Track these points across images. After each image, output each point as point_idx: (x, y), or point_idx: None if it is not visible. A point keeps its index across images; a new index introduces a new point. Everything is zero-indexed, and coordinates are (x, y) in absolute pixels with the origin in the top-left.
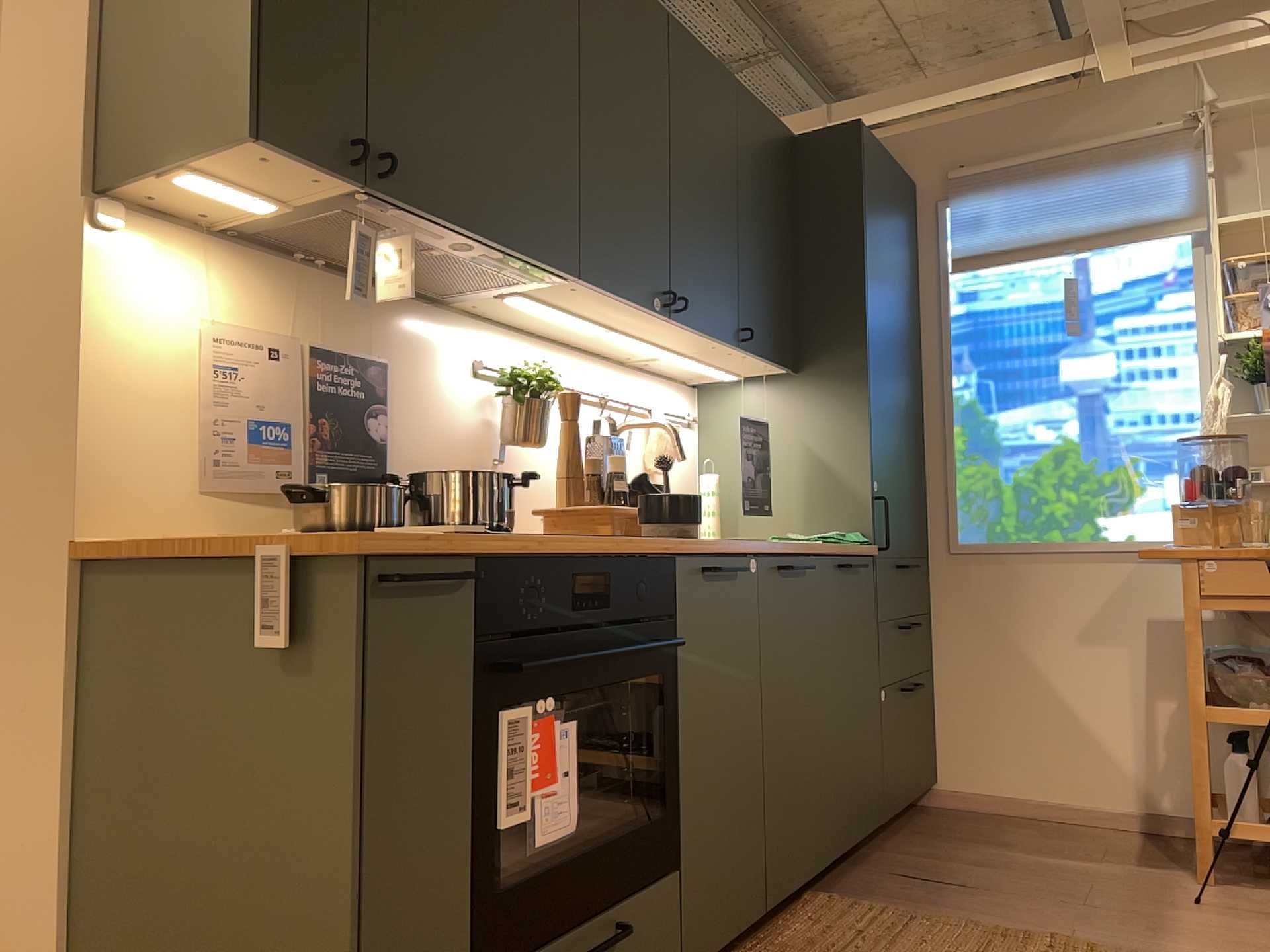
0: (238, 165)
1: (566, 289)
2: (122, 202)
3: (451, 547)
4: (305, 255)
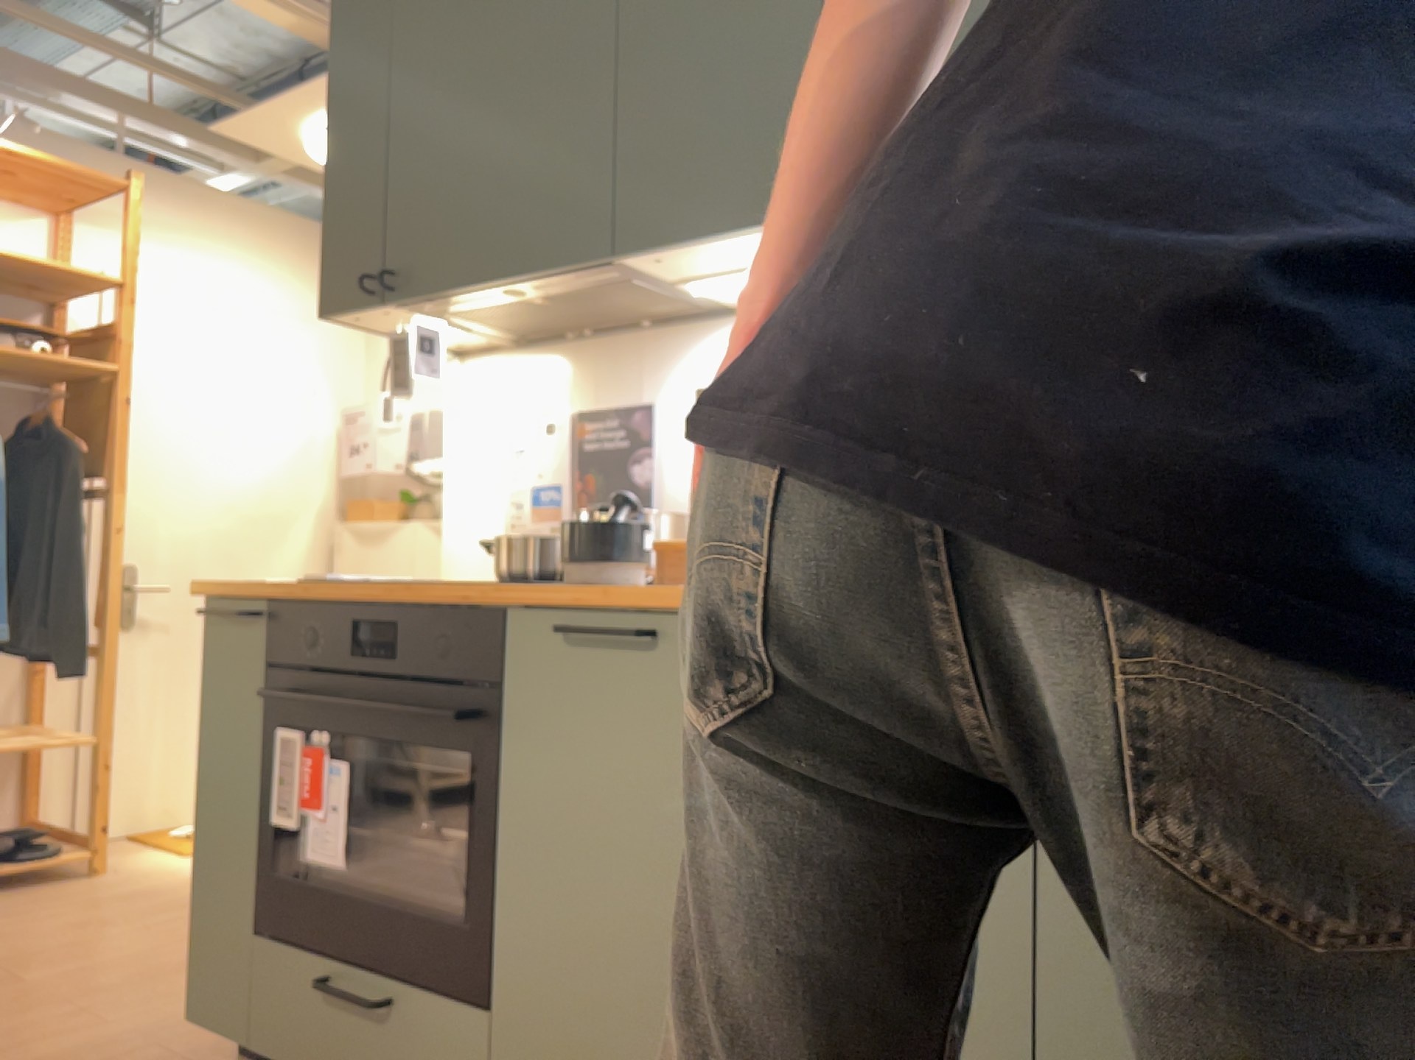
0: (376, 325)
1: (670, 263)
2: (467, 353)
3: (244, 591)
4: (569, 333)
